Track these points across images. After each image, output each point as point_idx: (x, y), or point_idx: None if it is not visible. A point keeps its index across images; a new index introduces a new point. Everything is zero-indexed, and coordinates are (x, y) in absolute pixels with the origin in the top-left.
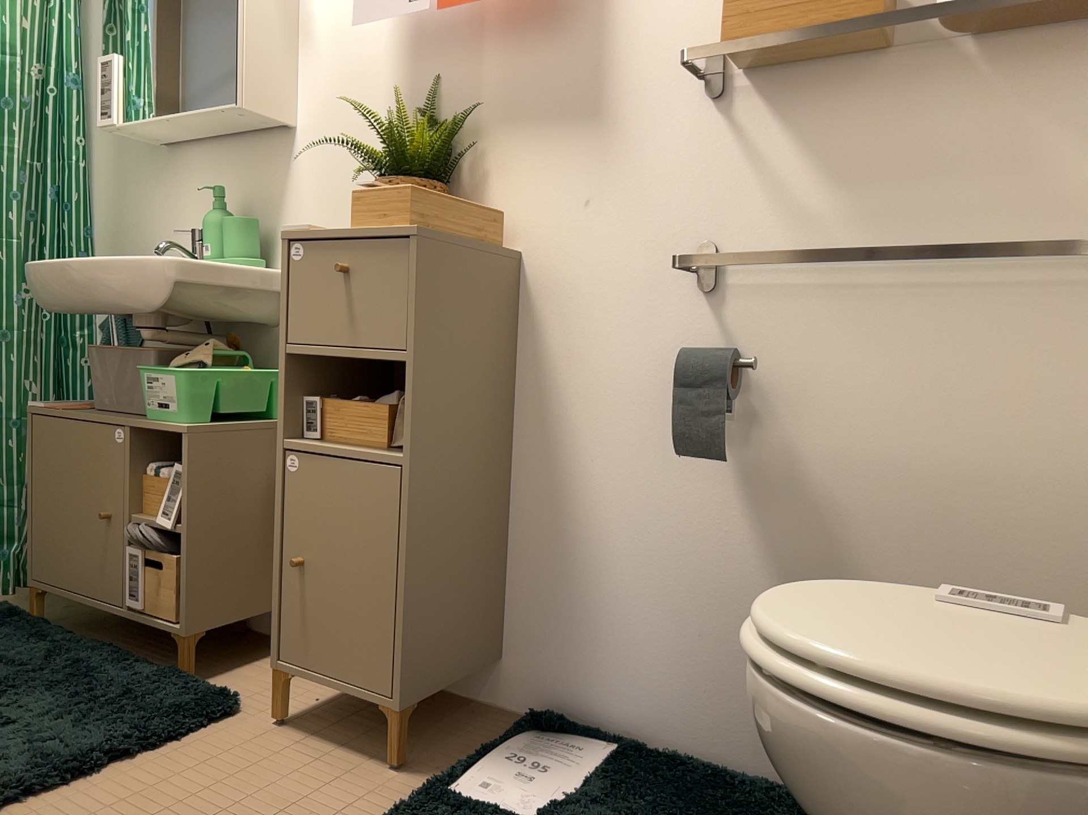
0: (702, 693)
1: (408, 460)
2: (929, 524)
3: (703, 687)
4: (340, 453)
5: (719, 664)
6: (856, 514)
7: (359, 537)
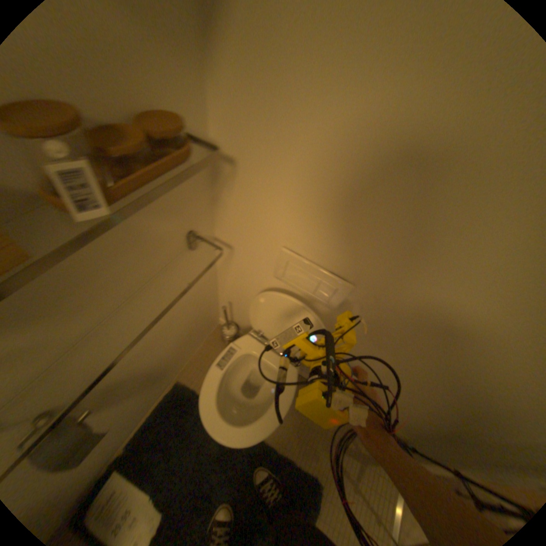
0: (122, 432)
1: None
2: (164, 340)
3: (121, 431)
4: None
5: (123, 424)
6: (143, 363)
7: None
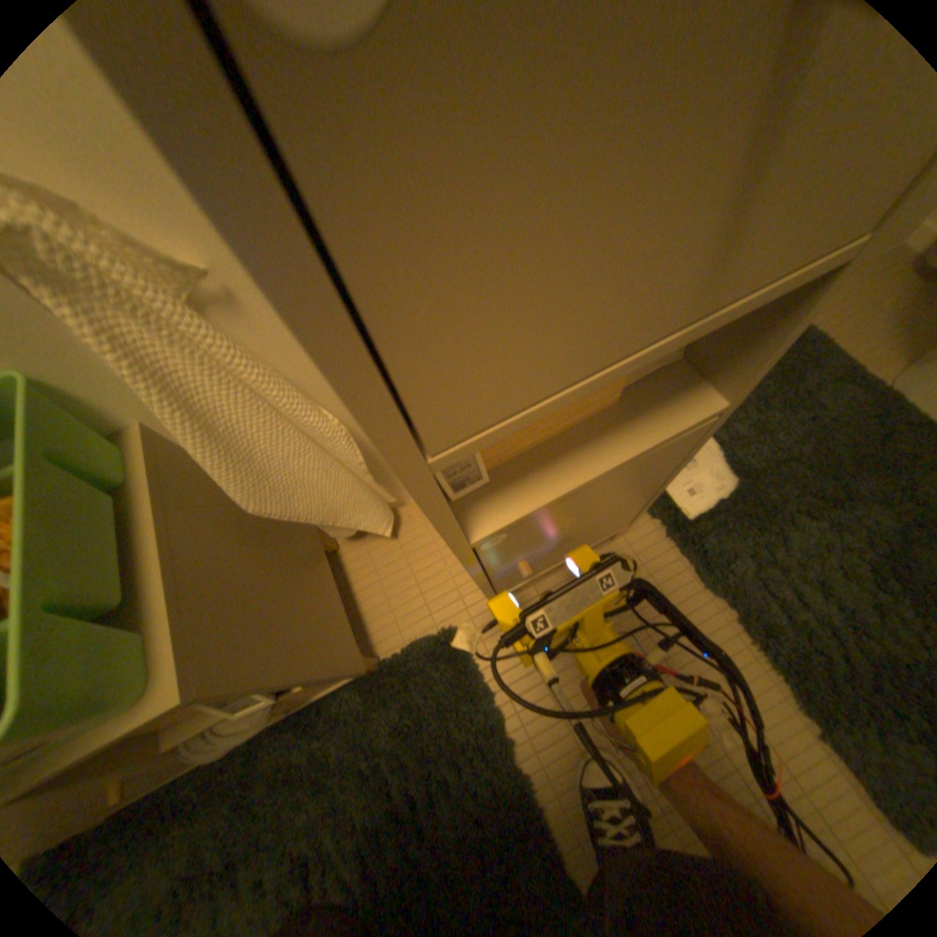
0: None
1: (722, 405)
2: None
3: None
4: (587, 482)
5: None
6: None
7: (607, 506)
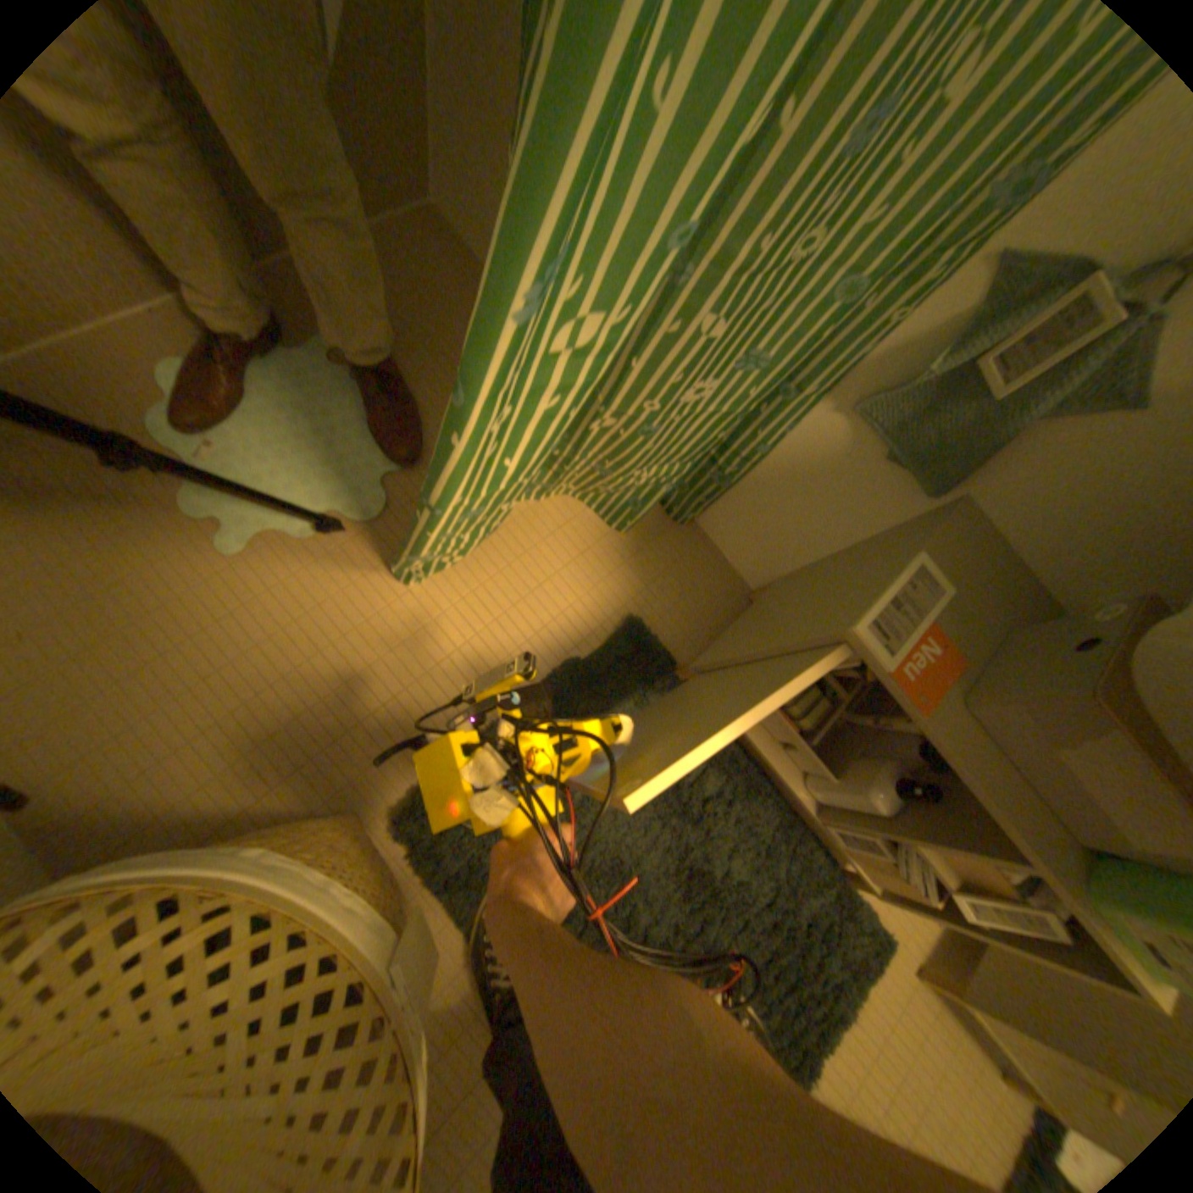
0: None
1: None
2: None
3: None
4: None
5: None
6: None
7: None
